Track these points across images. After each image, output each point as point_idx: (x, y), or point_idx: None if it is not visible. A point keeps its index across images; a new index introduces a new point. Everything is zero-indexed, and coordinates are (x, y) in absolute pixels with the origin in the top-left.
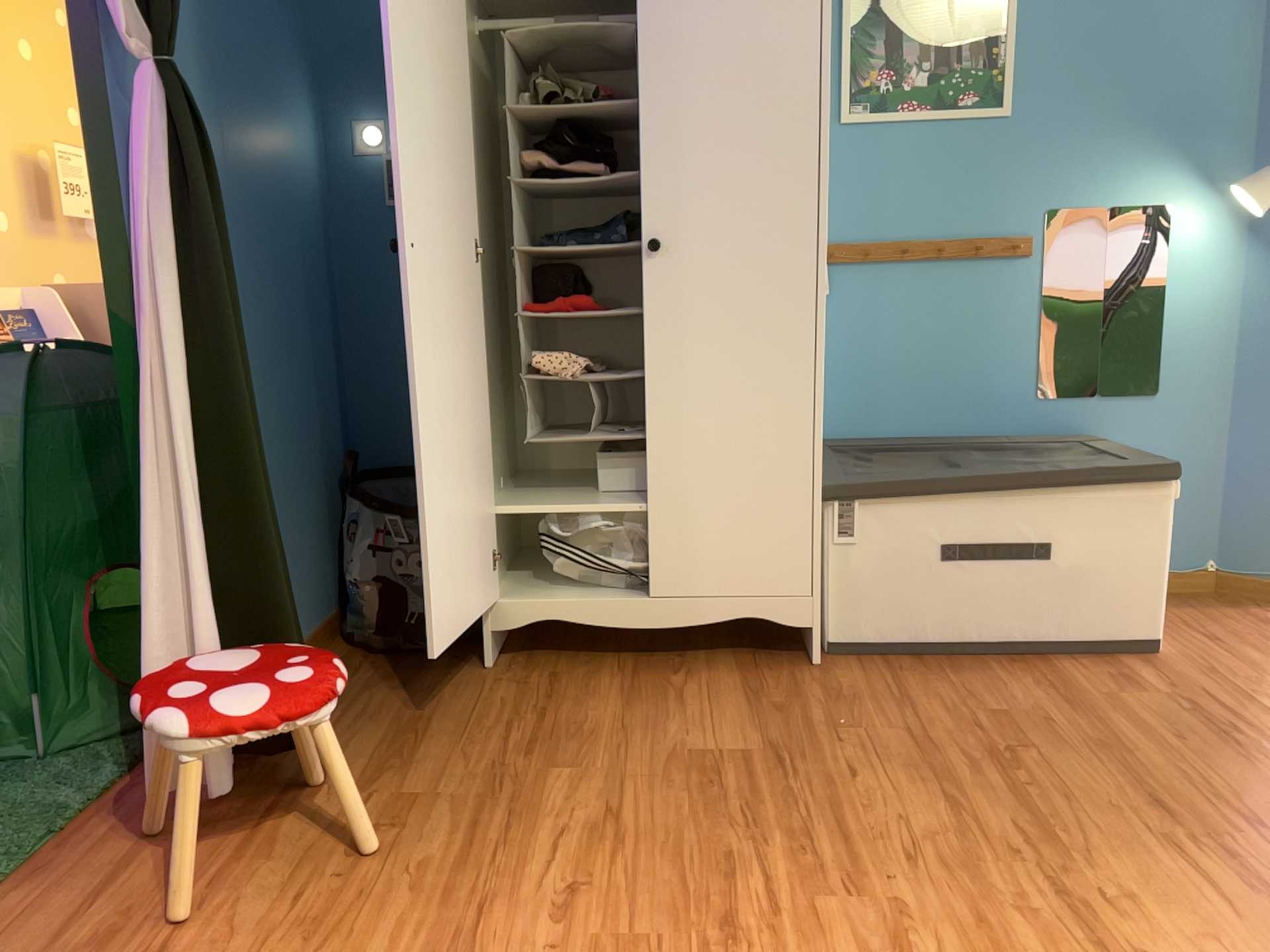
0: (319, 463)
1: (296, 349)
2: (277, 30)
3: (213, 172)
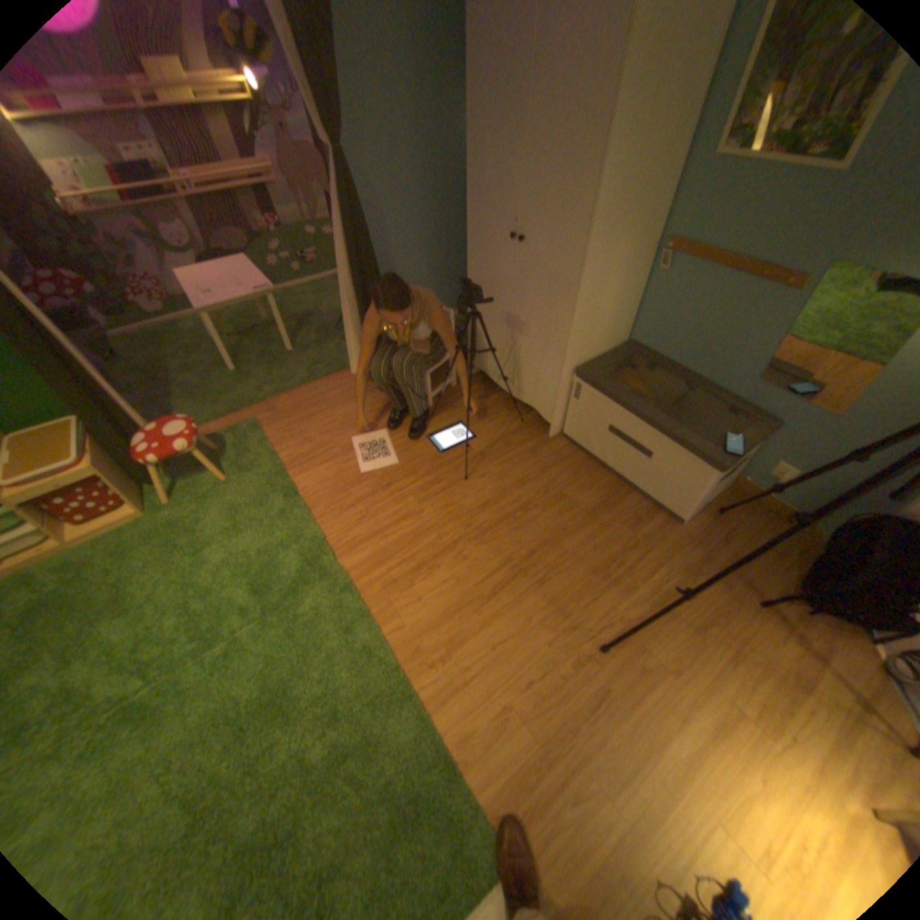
0: (456, 279)
1: (446, 234)
2: (450, 70)
3: (355, 193)
